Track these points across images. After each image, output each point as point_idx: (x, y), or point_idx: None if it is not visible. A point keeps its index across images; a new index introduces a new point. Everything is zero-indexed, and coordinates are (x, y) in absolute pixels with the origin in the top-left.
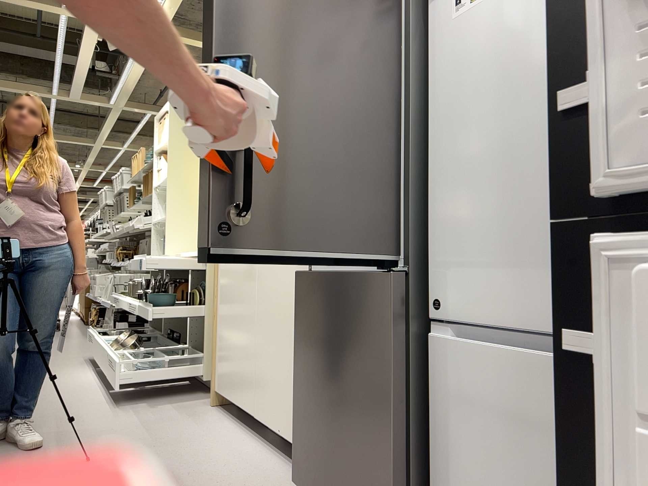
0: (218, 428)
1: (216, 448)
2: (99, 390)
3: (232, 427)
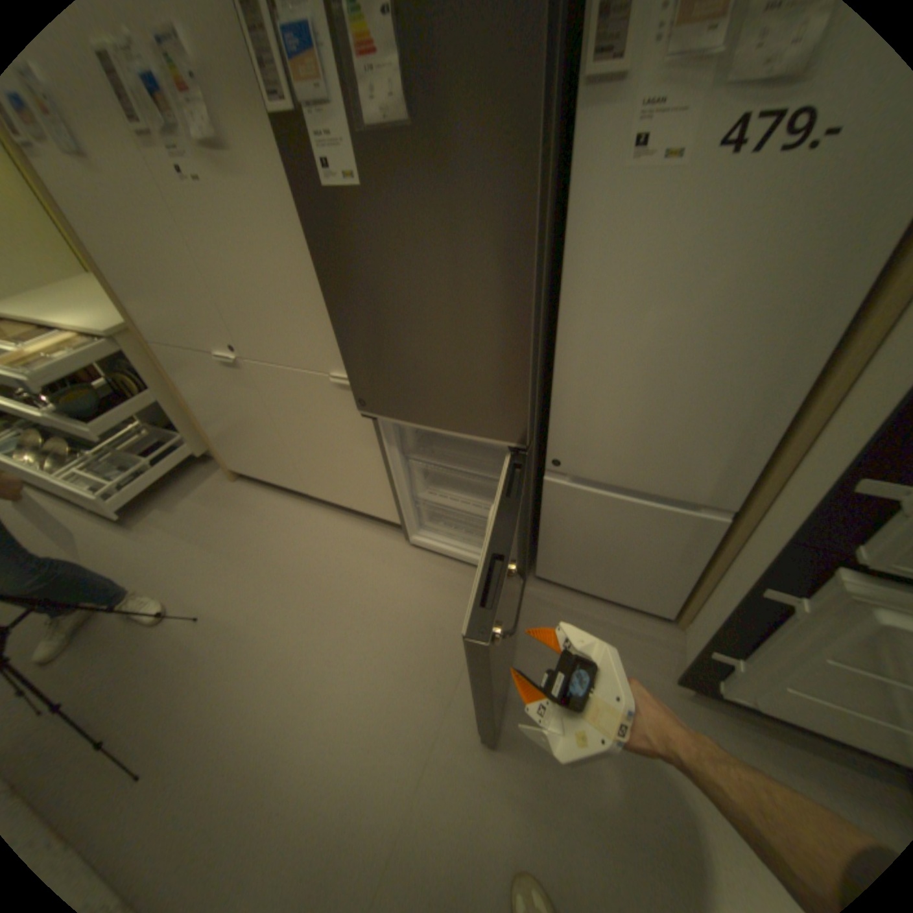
0: (269, 508)
1: (294, 536)
2: (71, 514)
3: (281, 501)
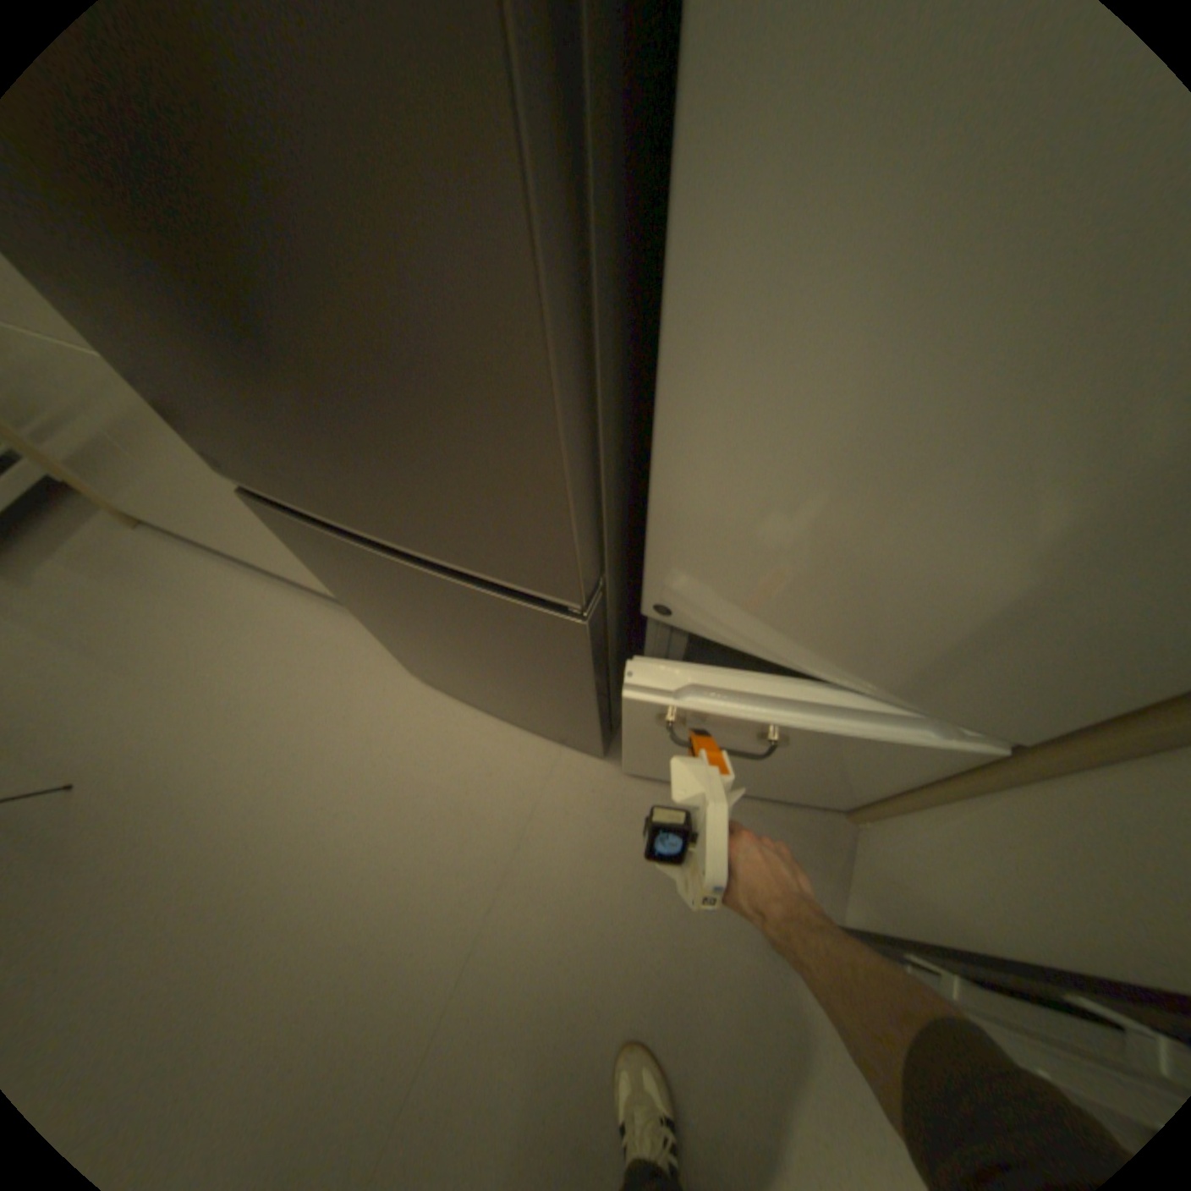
0: (195, 582)
1: (236, 636)
2: None
3: (216, 568)
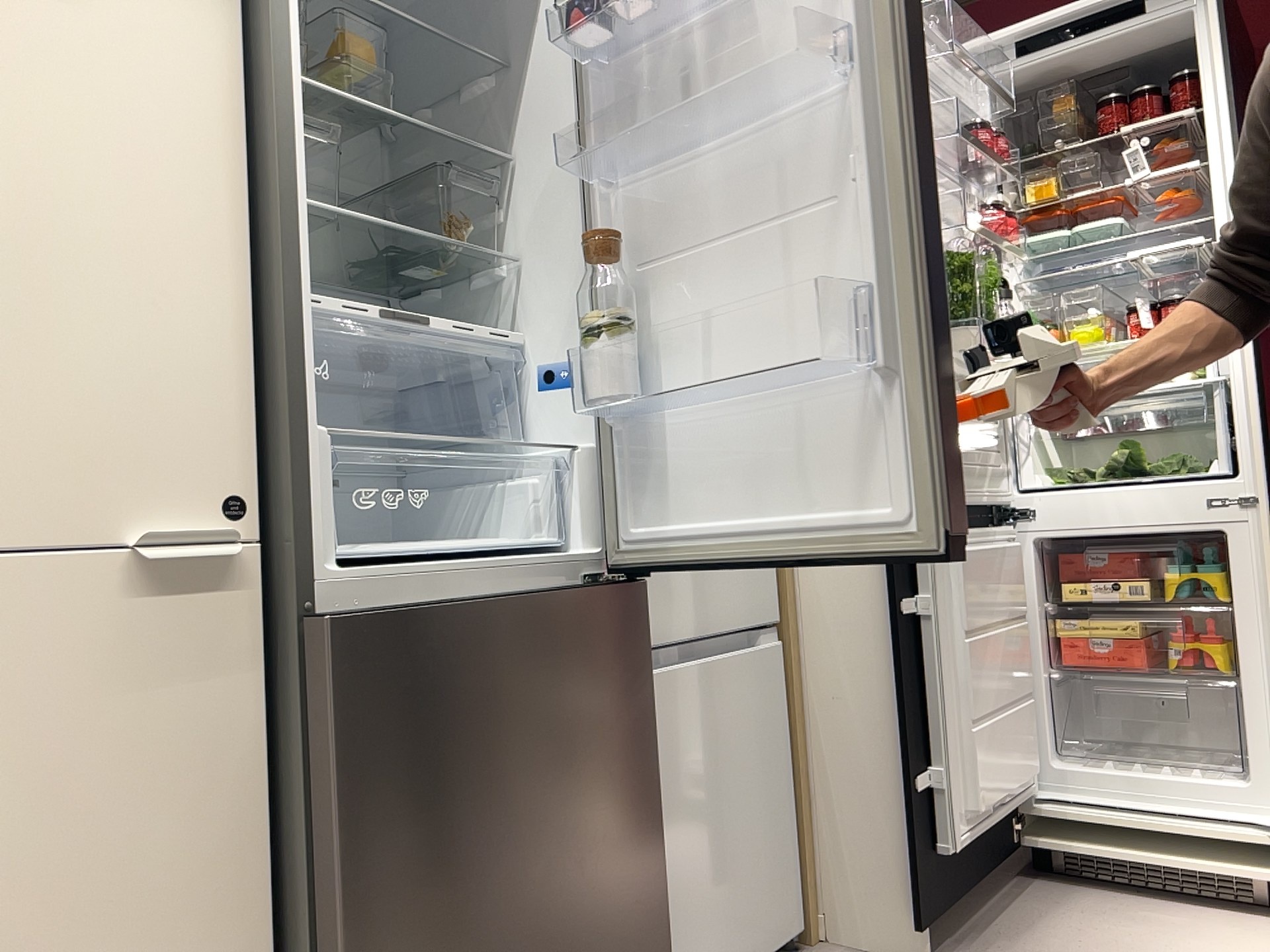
0: None
1: None
2: None
3: None
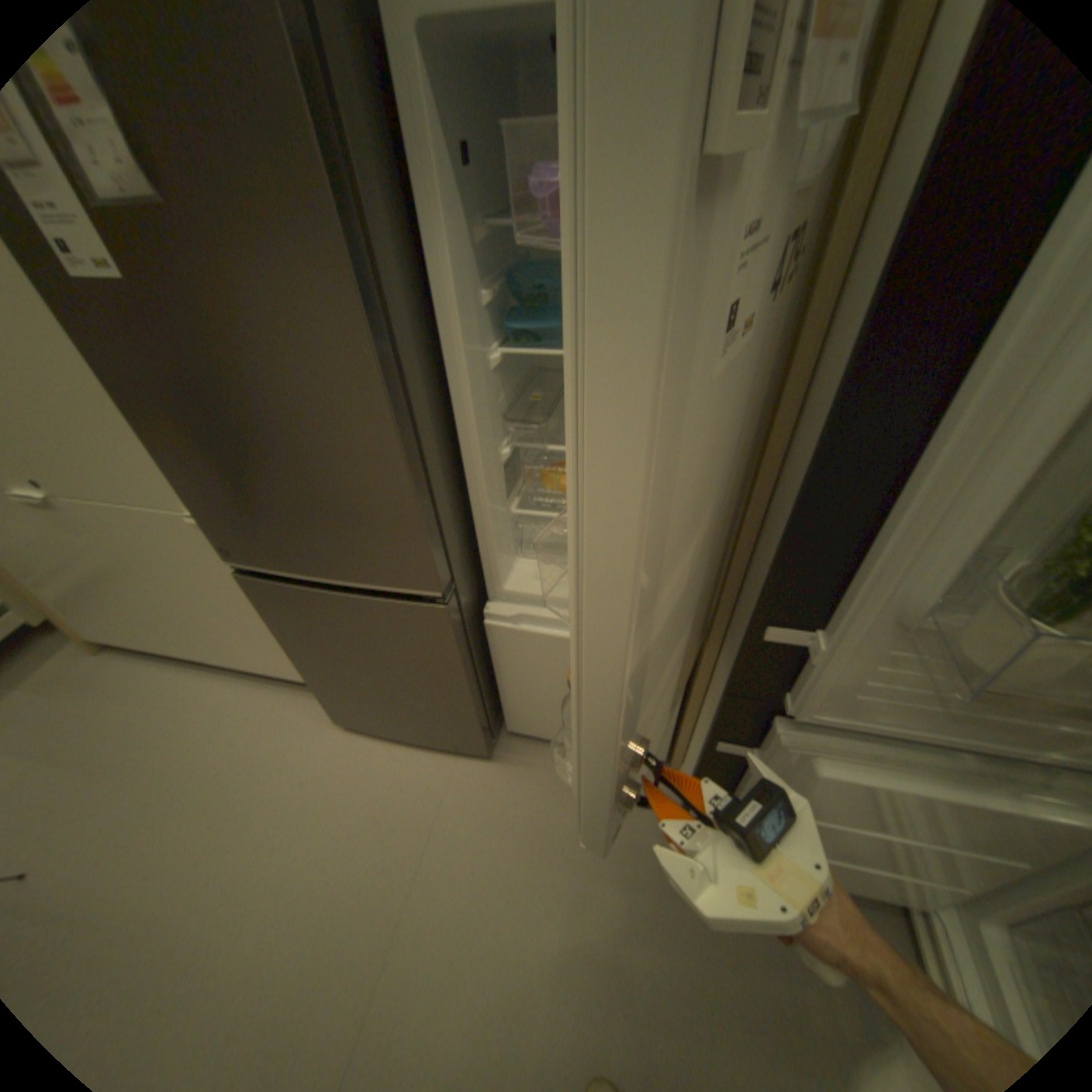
0: (149, 688)
1: (185, 723)
2: None
3: (167, 675)
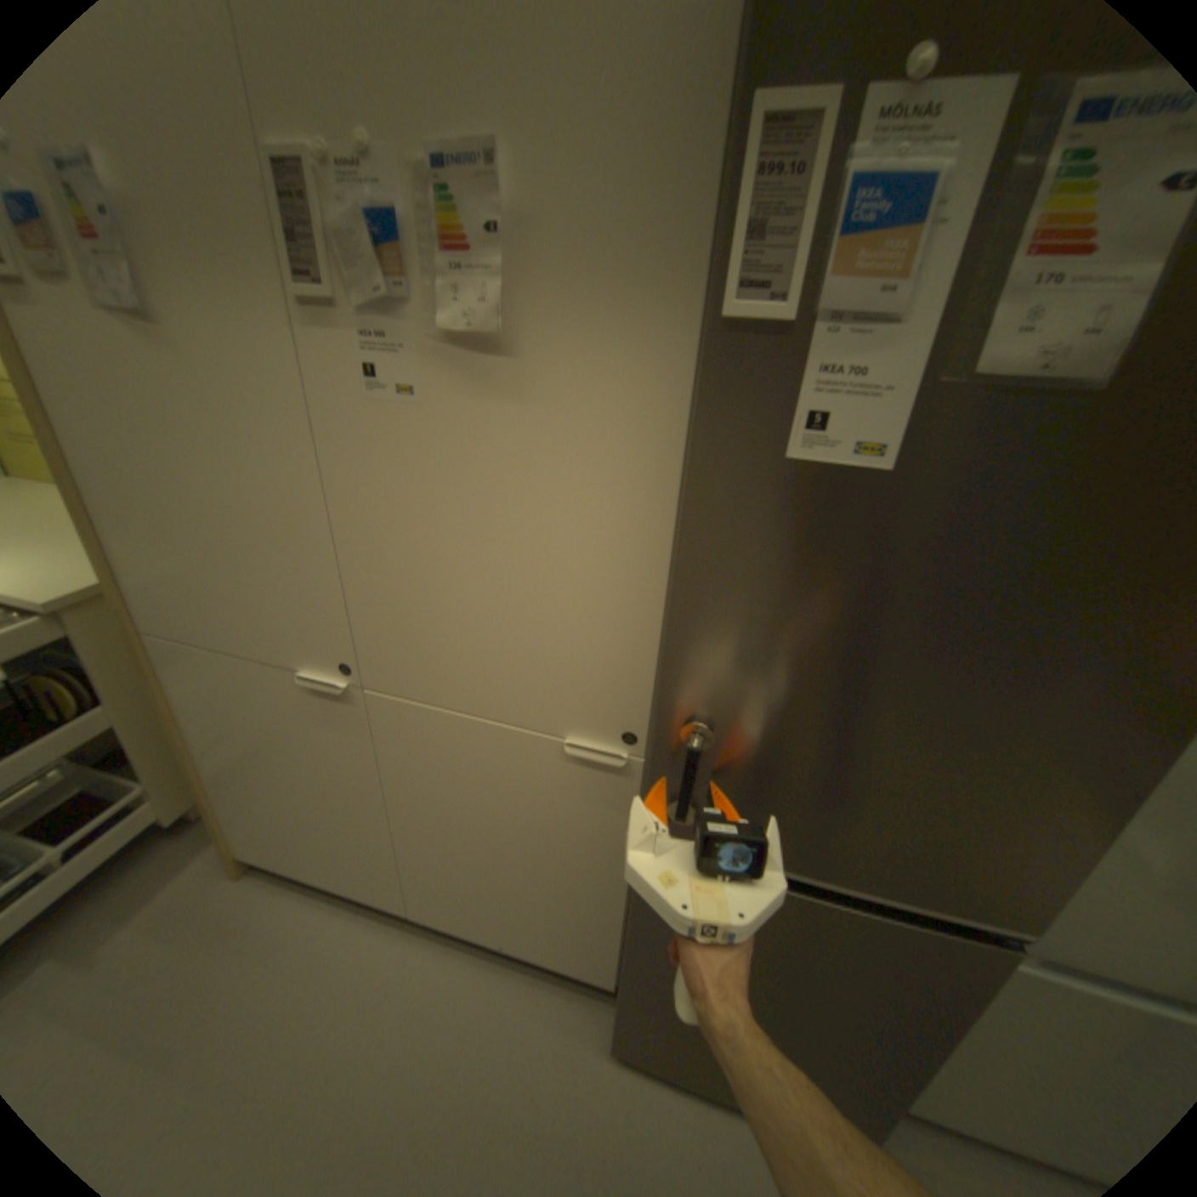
0: (317, 946)
1: (376, 1020)
2: None
3: (341, 925)
